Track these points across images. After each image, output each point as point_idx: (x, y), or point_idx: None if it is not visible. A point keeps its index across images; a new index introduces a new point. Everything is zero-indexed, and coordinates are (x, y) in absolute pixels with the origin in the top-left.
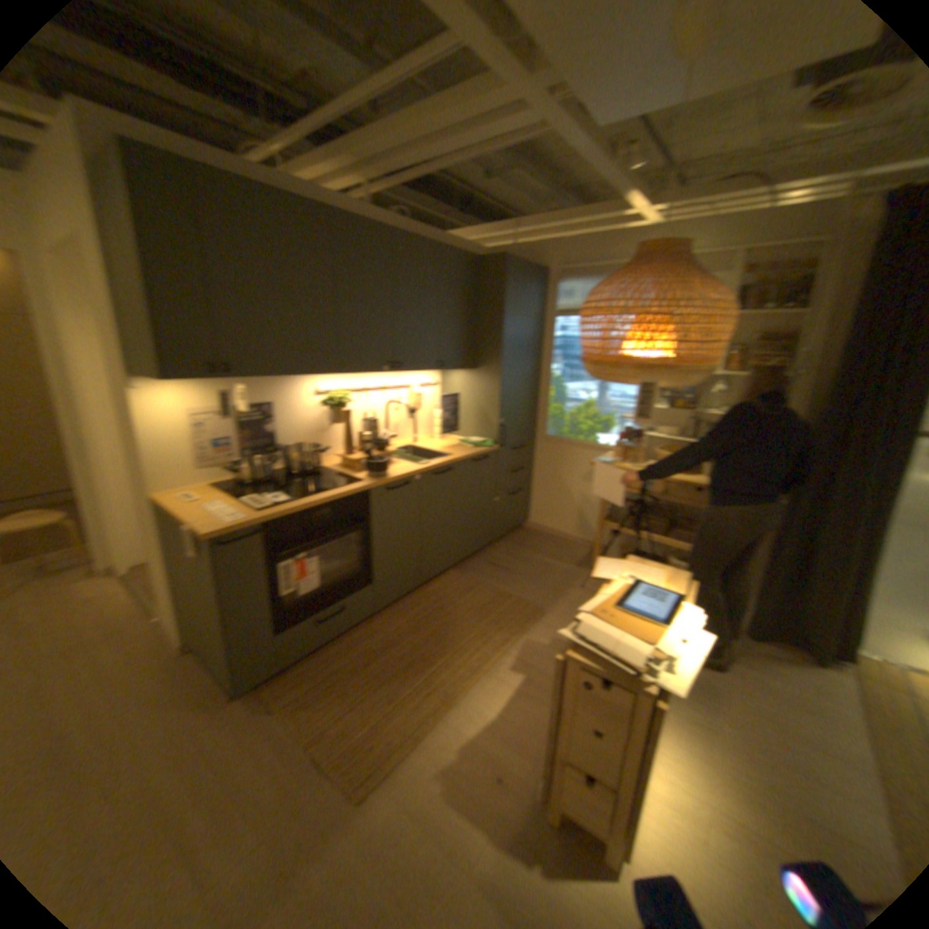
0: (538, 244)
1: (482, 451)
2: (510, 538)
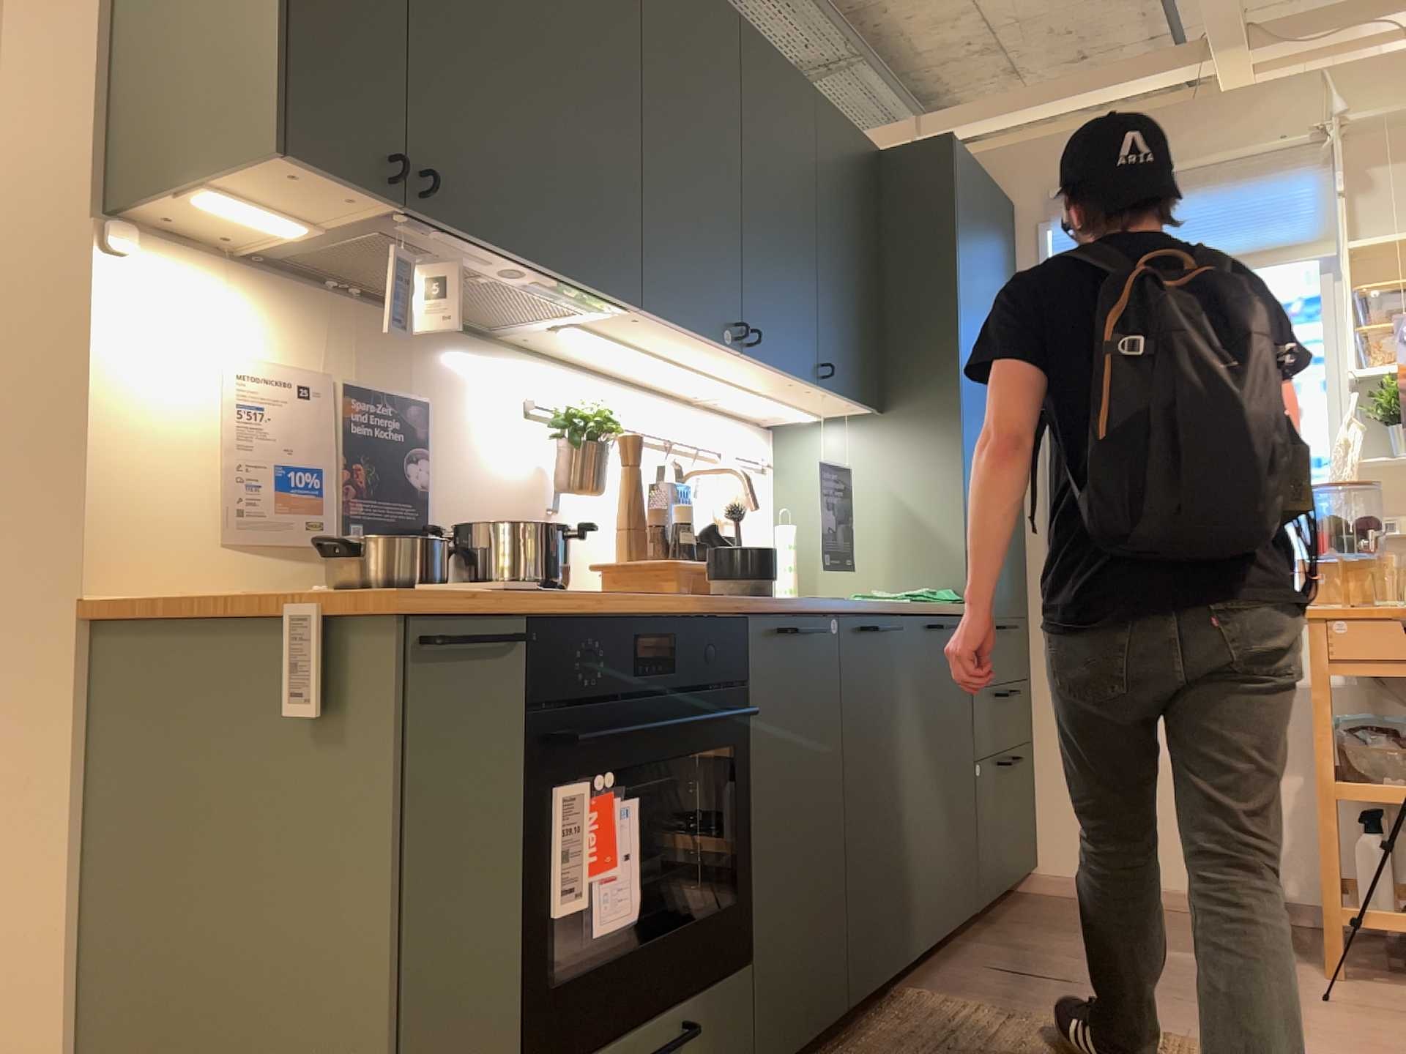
0: (981, 157)
1: (946, 609)
2: (1014, 914)
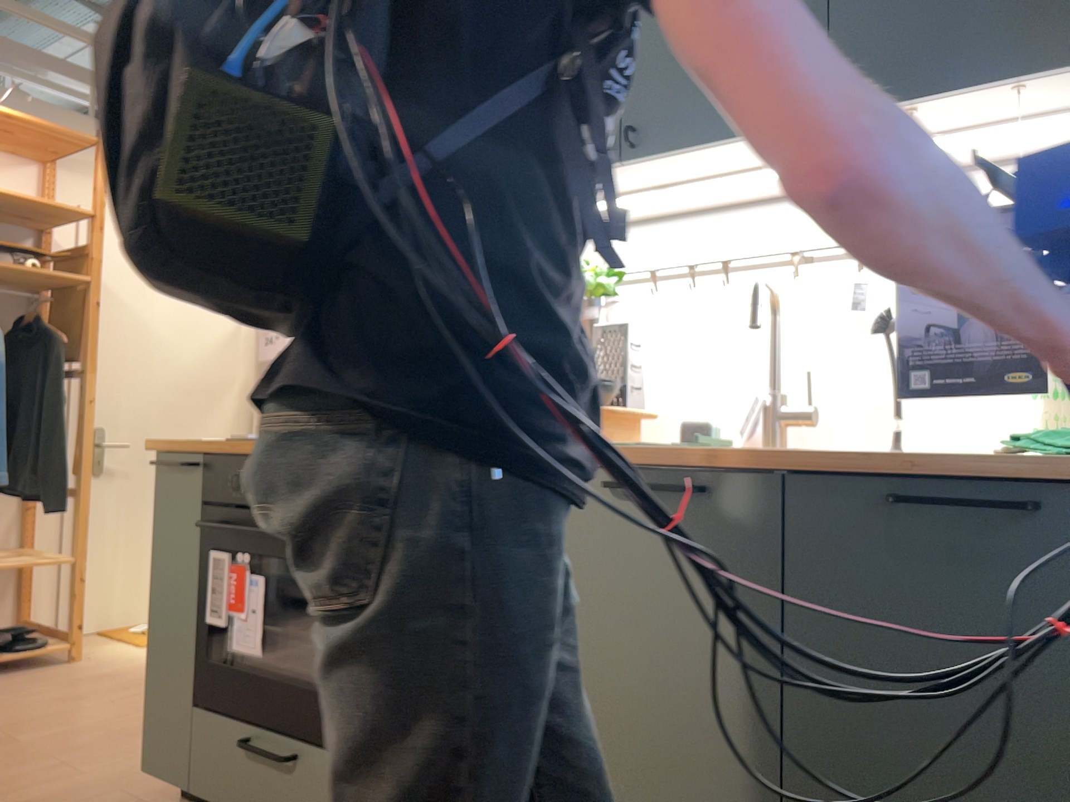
0: None
1: (1029, 468)
2: None
